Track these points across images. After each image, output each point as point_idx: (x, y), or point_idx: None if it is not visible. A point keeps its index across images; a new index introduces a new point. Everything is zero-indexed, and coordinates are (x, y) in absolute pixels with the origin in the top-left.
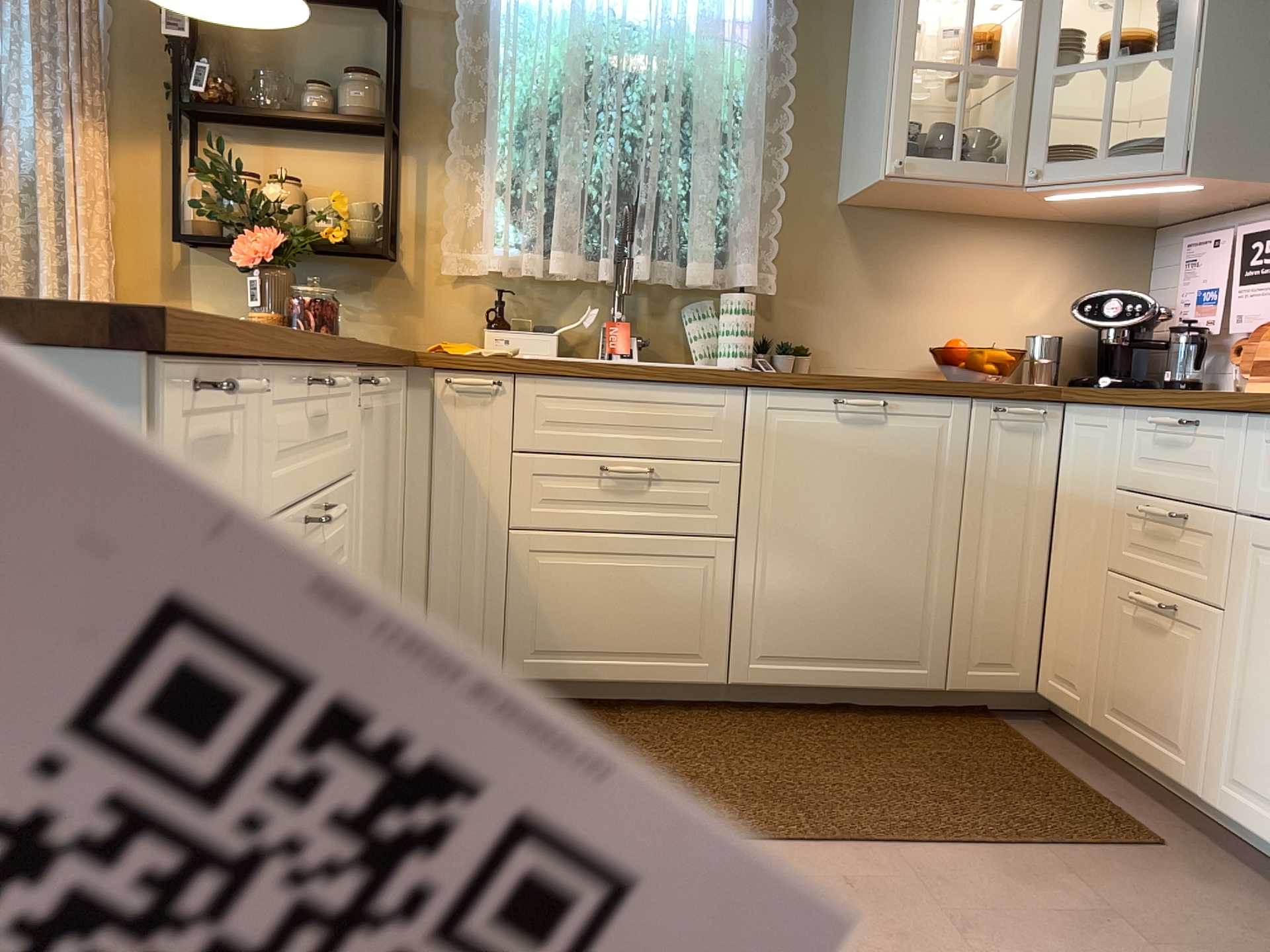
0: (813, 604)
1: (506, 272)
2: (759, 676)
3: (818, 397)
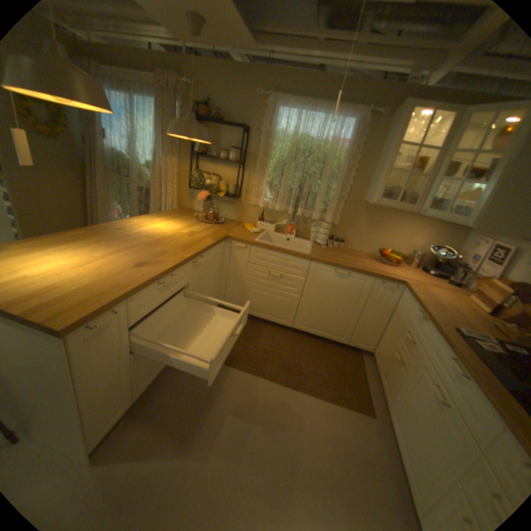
0: (316, 316)
1: (265, 206)
2: (299, 328)
3: (329, 267)
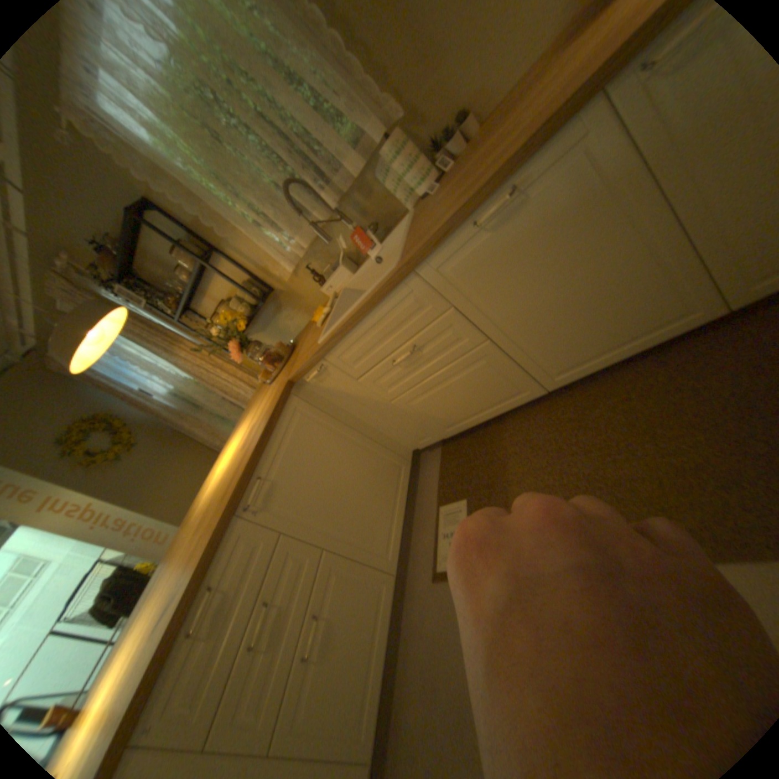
0: (570, 336)
1: (302, 257)
2: (565, 381)
3: (461, 236)
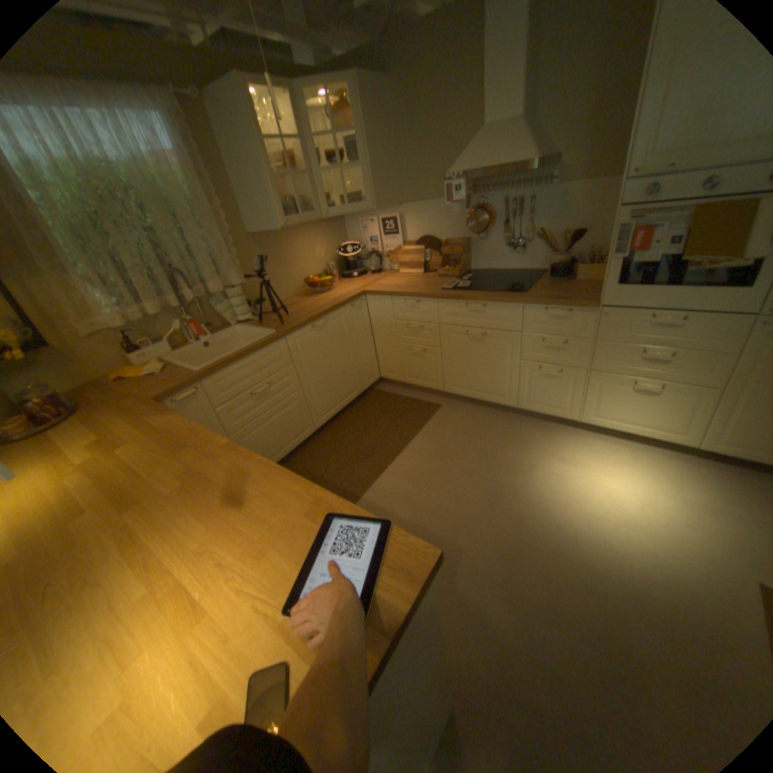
0: (328, 392)
1: (118, 324)
2: (322, 422)
3: (306, 329)
